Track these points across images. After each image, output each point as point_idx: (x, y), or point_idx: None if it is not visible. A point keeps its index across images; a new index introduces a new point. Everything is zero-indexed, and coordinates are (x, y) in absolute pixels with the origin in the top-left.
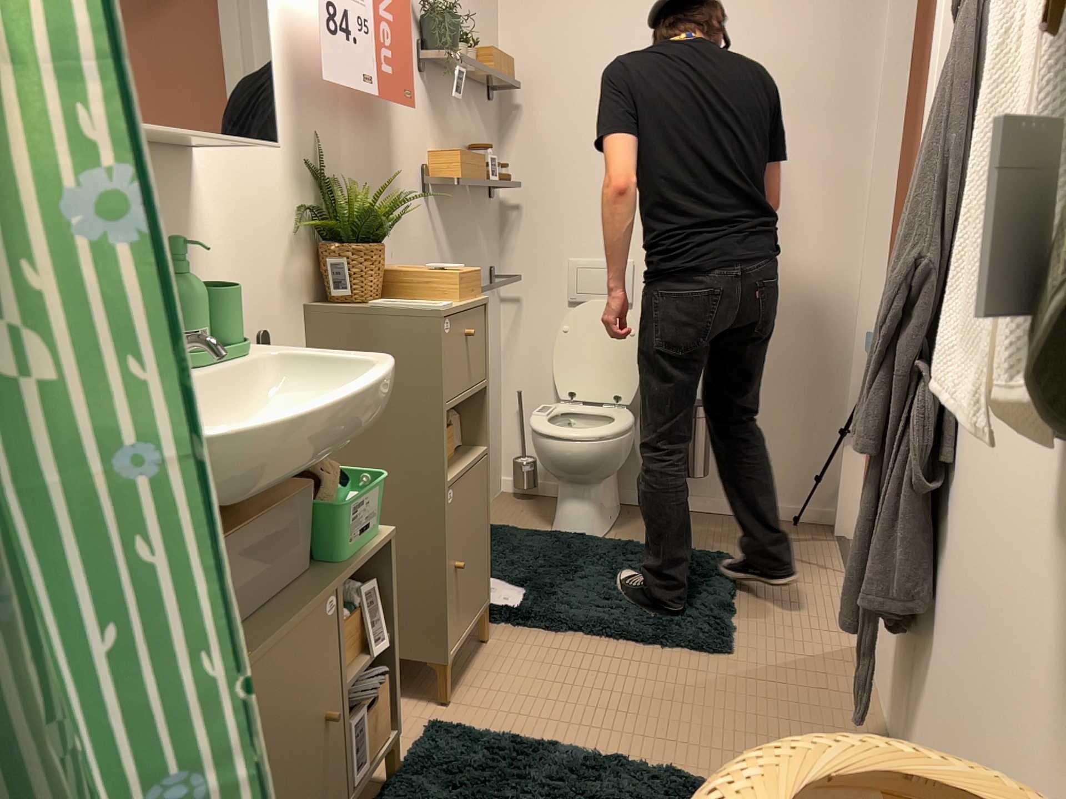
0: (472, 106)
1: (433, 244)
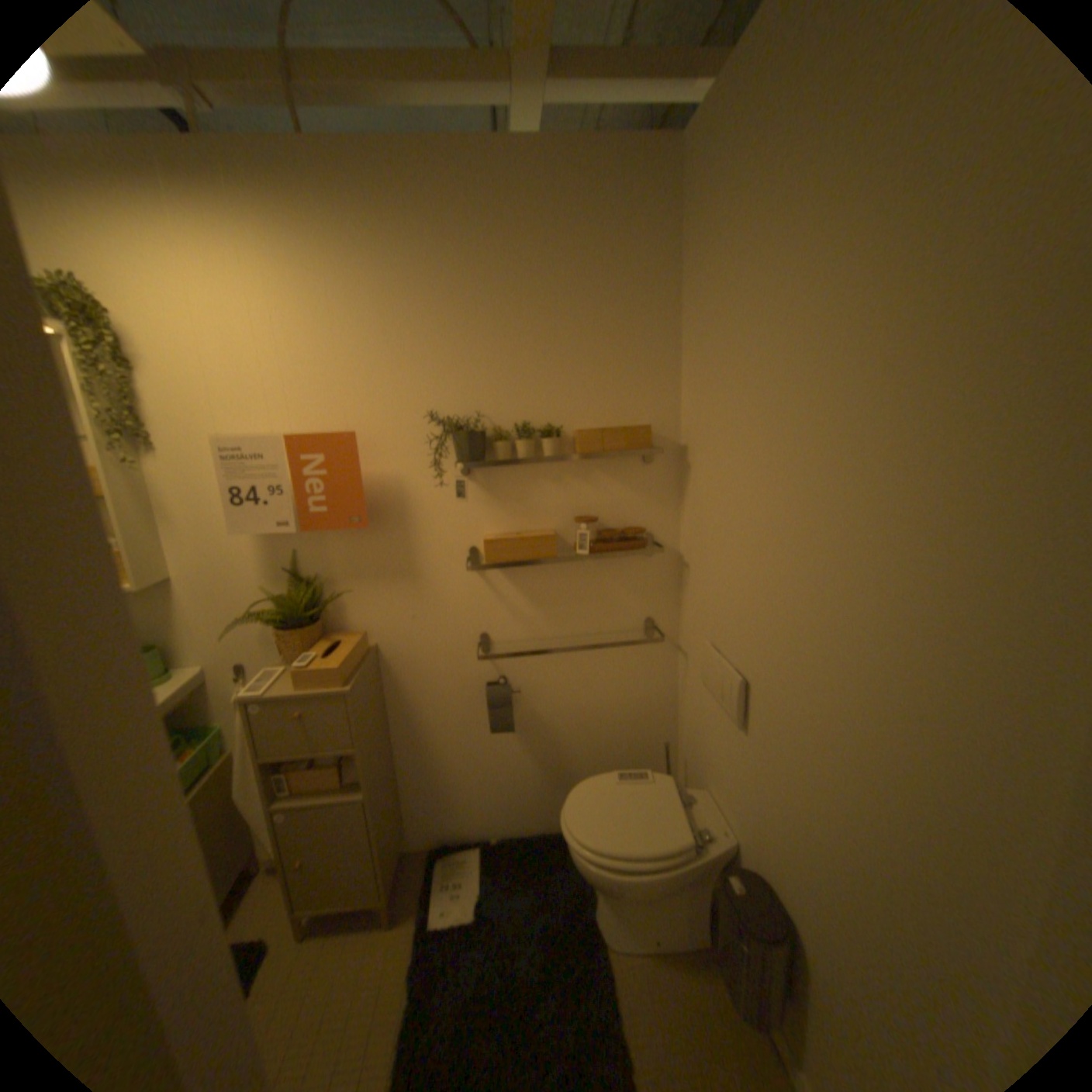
0: (594, 475)
1: (493, 607)
